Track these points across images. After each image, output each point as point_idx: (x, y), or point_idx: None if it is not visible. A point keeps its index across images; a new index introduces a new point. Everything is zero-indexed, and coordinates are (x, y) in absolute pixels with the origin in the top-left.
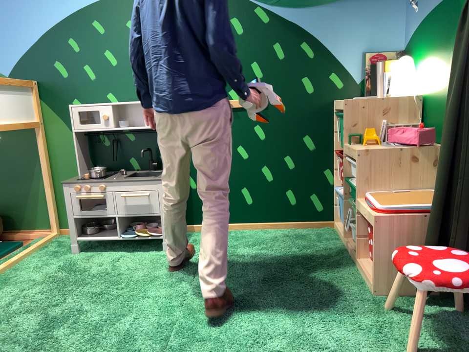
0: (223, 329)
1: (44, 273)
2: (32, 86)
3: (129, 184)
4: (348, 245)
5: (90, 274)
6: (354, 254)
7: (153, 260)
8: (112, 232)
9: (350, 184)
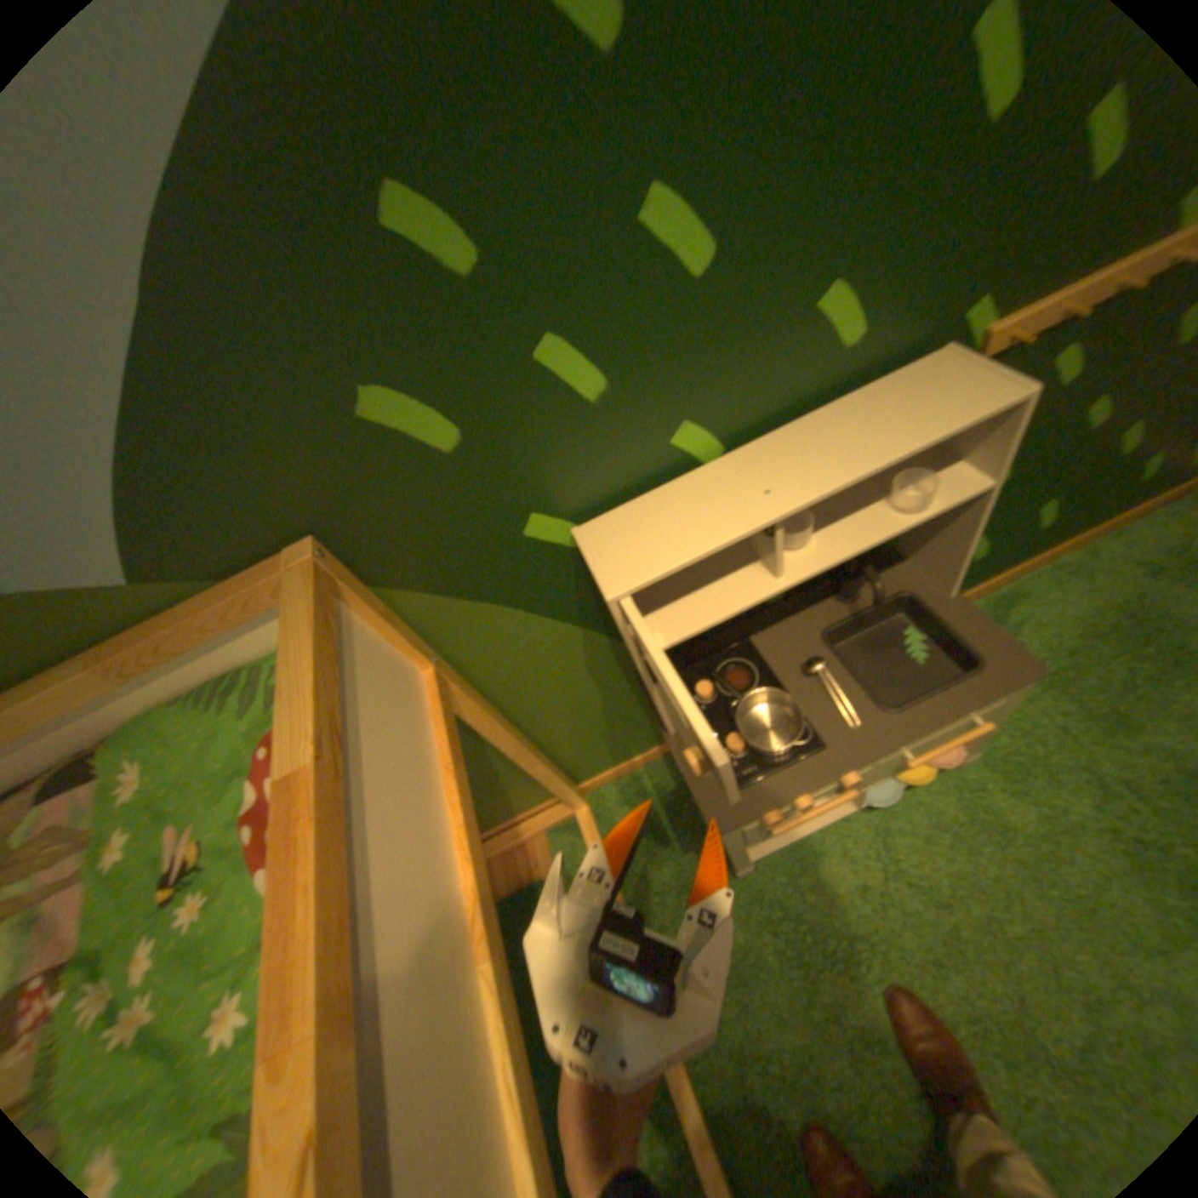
0: None
1: (789, 1006)
2: (335, 576)
3: (937, 730)
4: None
5: (908, 954)
6: None
7: (979, 815)
8: None
9: None
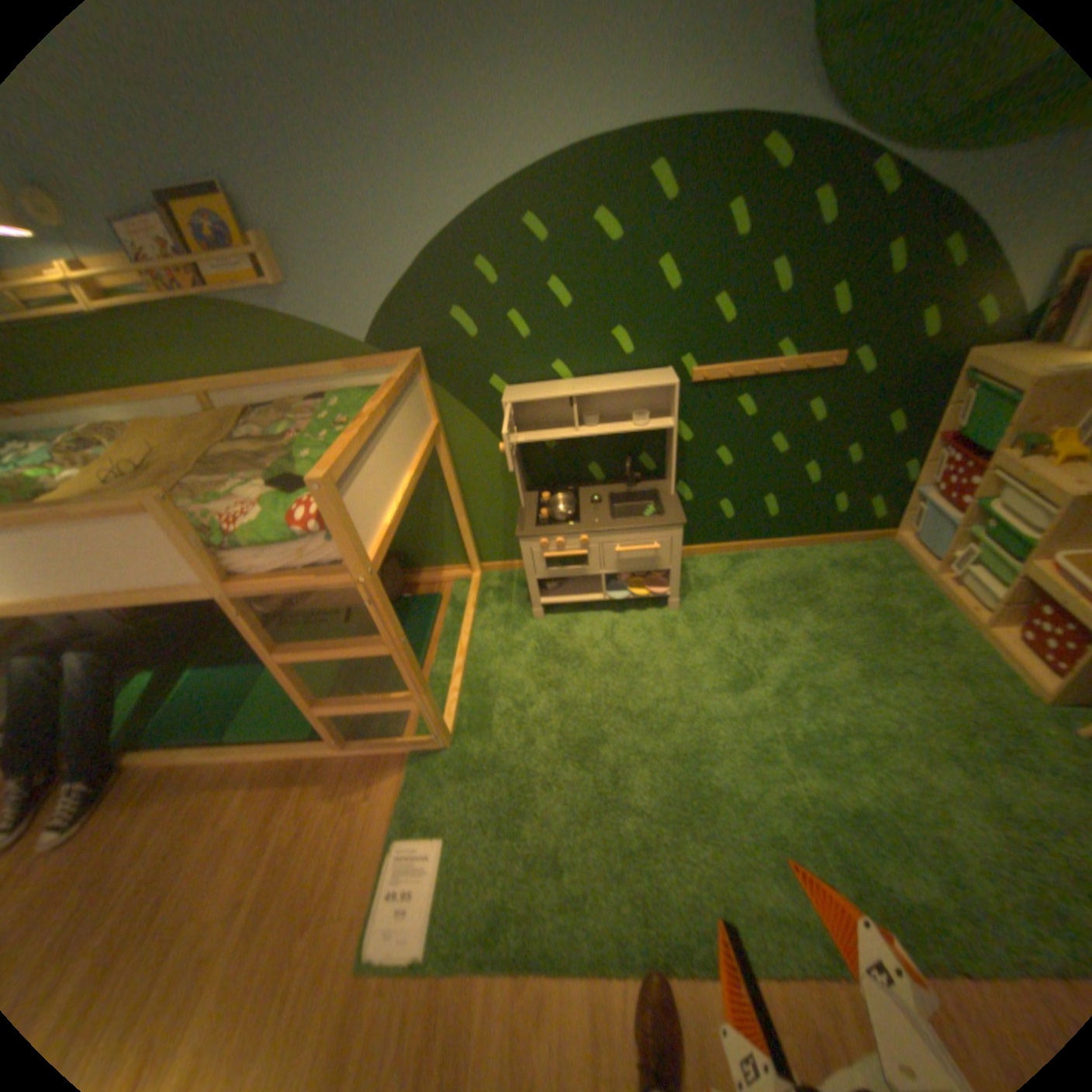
0: (868, 786)
1: (524, 666)
2: (420, 363)
3: (627, 534)
4: (951, 592)
5: (591, 665)
6: (974, 617)
7: (664, 629)
8: (581, 583)
9: (1005, 527)
